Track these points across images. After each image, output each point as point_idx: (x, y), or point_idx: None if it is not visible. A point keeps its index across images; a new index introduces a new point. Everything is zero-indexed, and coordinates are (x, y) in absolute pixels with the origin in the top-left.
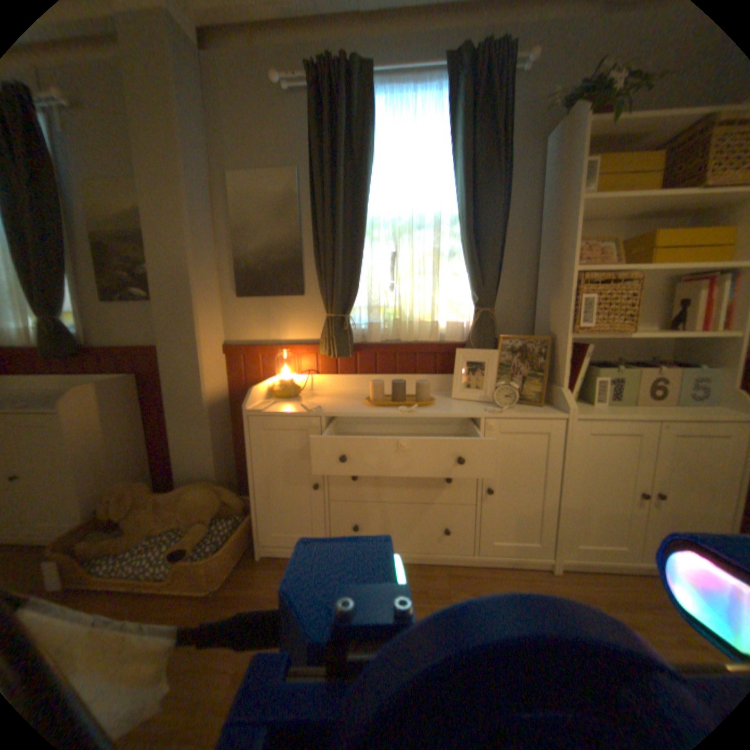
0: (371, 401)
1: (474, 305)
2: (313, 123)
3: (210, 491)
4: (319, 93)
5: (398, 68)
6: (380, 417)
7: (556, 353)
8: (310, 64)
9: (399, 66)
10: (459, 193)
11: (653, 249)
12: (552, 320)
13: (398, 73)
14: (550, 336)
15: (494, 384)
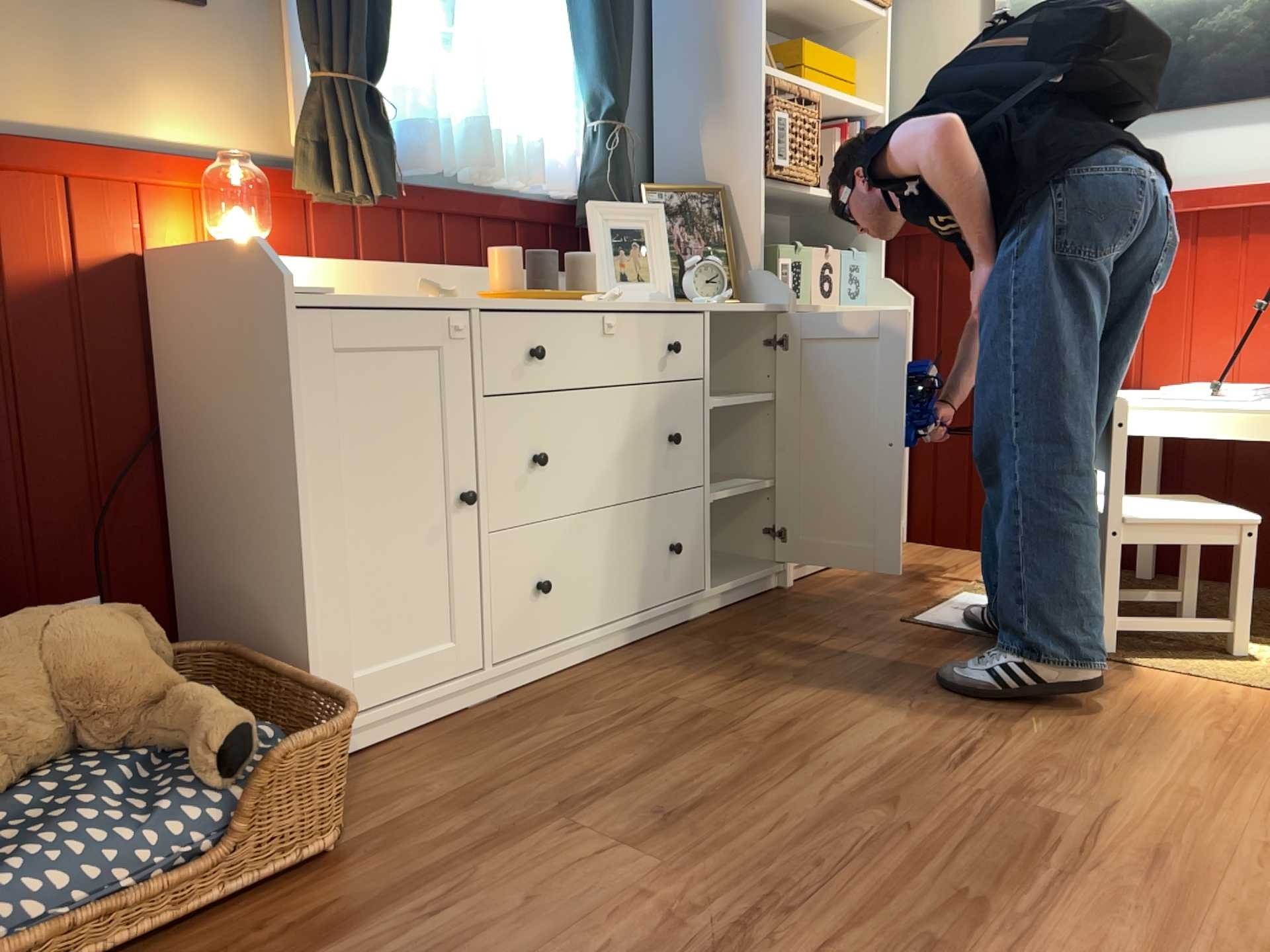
0: (511, 290)
1: (590, 117)
2: None
3: (110, 611)
4: None
5: None
6: (571, 310)
7: (729, 215)
8: None
9: None
10: None
11: (799, 69)
12: (708, 160)
13: None
14: (708, 191)
15: (670, 266)
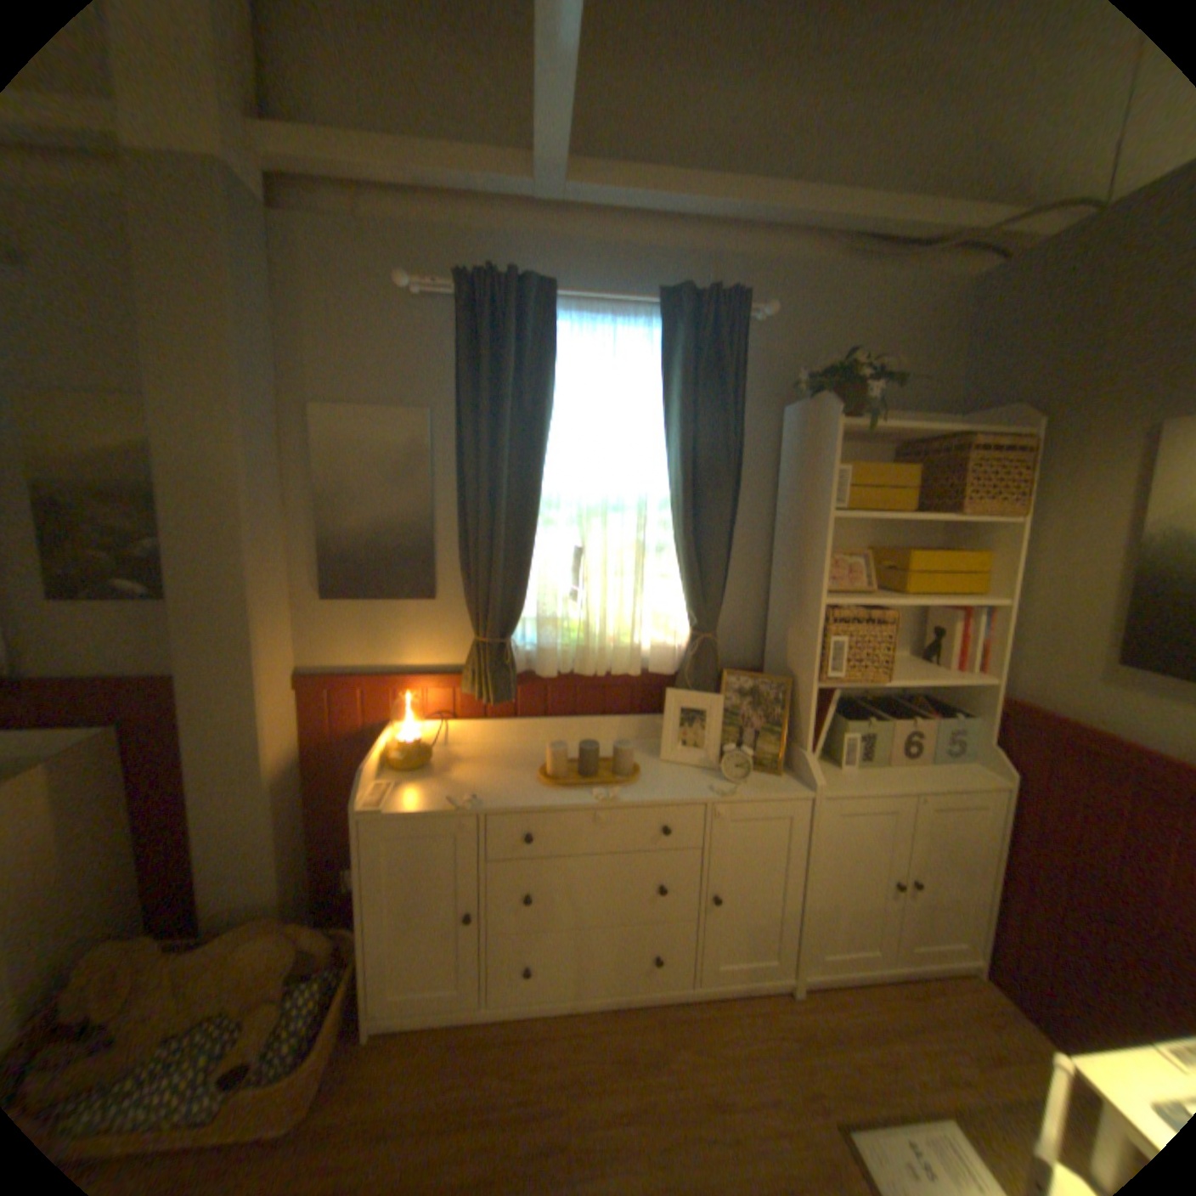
0: (549, 778)
1: (689, 624)
2: (460, 354)
3: (277, 939)
4: (467, 303)
5: (591, 296)
6: (567, 810)
7: (795, 699)
8: (460, 271)
9: (593, 294)
10: (670, 470)
11: (906, 573)
12: (790, 652)
13: (588, 297)
14: (787, 674)
15: (718, 743)
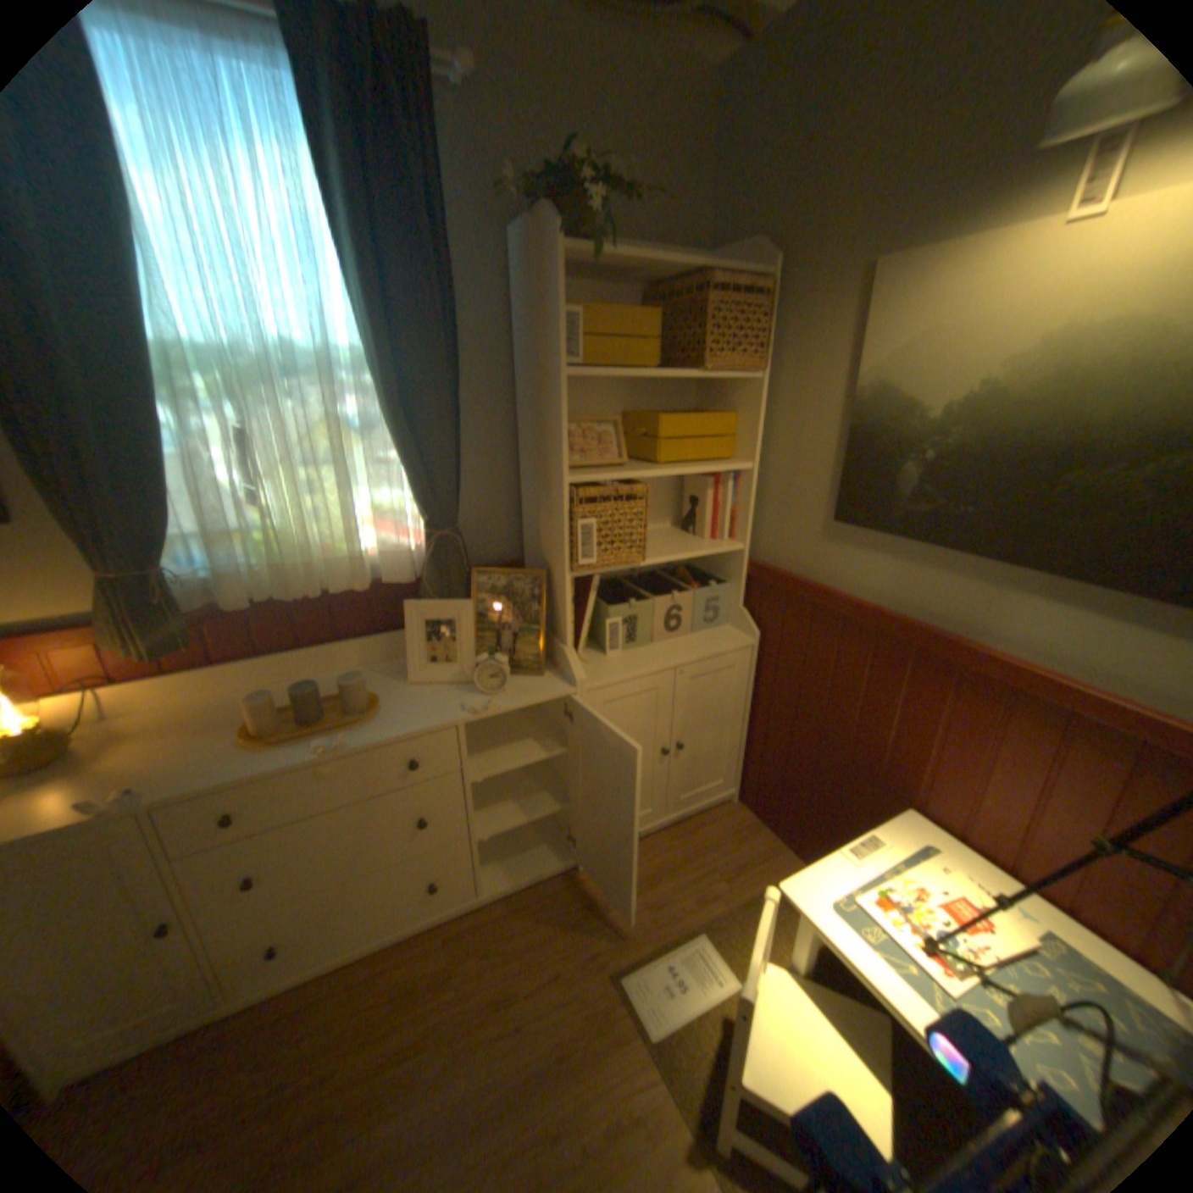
0: (252, 738)
1: (423, 520)
2: None
3: None
4: None
5: None
6: (275, 774)
7: (553, 592)
8: None
9: None
10: (361, 313)
11: (656, 440)
12: (543, 541)
13: None
14: (544, 564)
15: (472, 653)
